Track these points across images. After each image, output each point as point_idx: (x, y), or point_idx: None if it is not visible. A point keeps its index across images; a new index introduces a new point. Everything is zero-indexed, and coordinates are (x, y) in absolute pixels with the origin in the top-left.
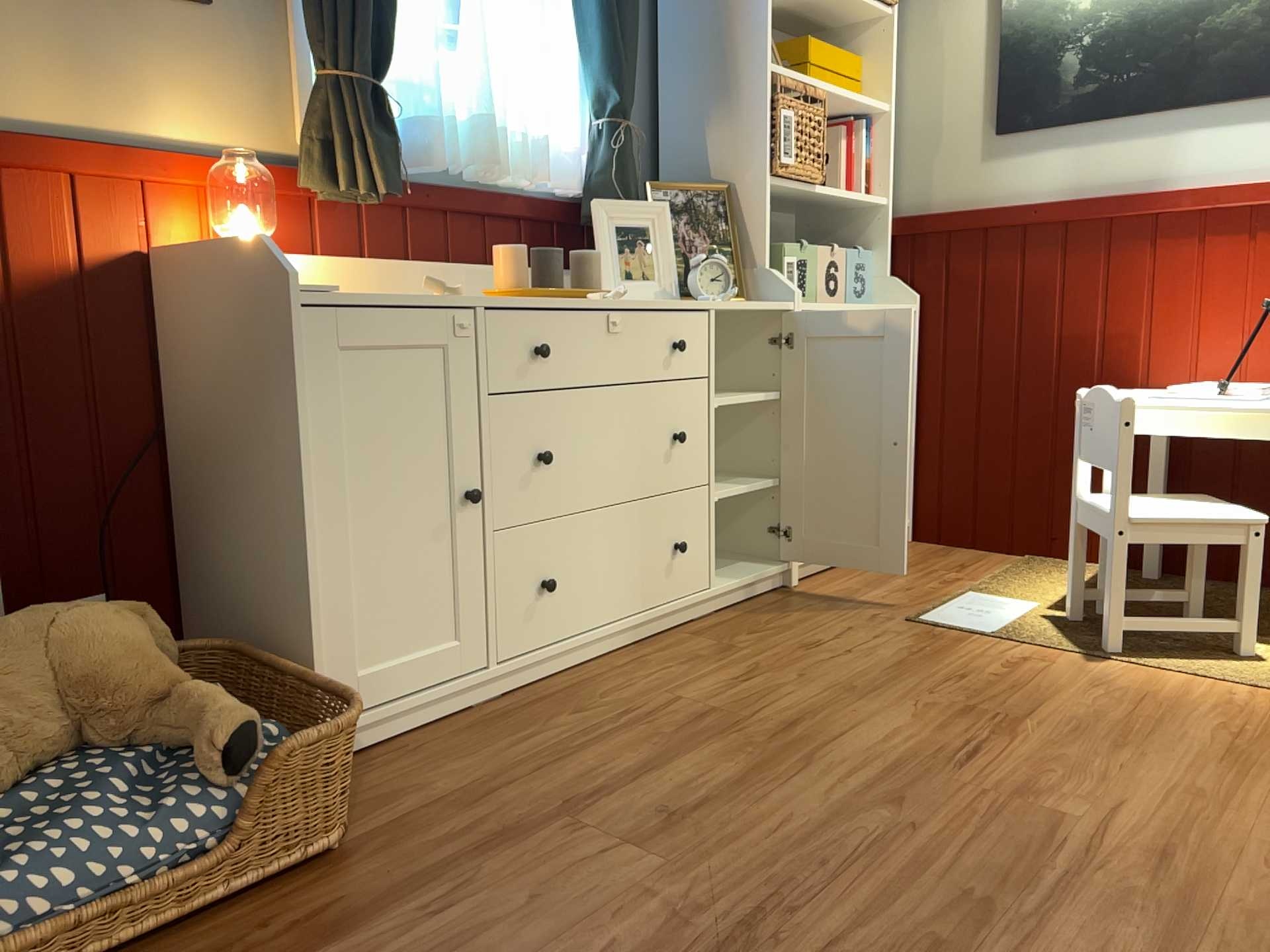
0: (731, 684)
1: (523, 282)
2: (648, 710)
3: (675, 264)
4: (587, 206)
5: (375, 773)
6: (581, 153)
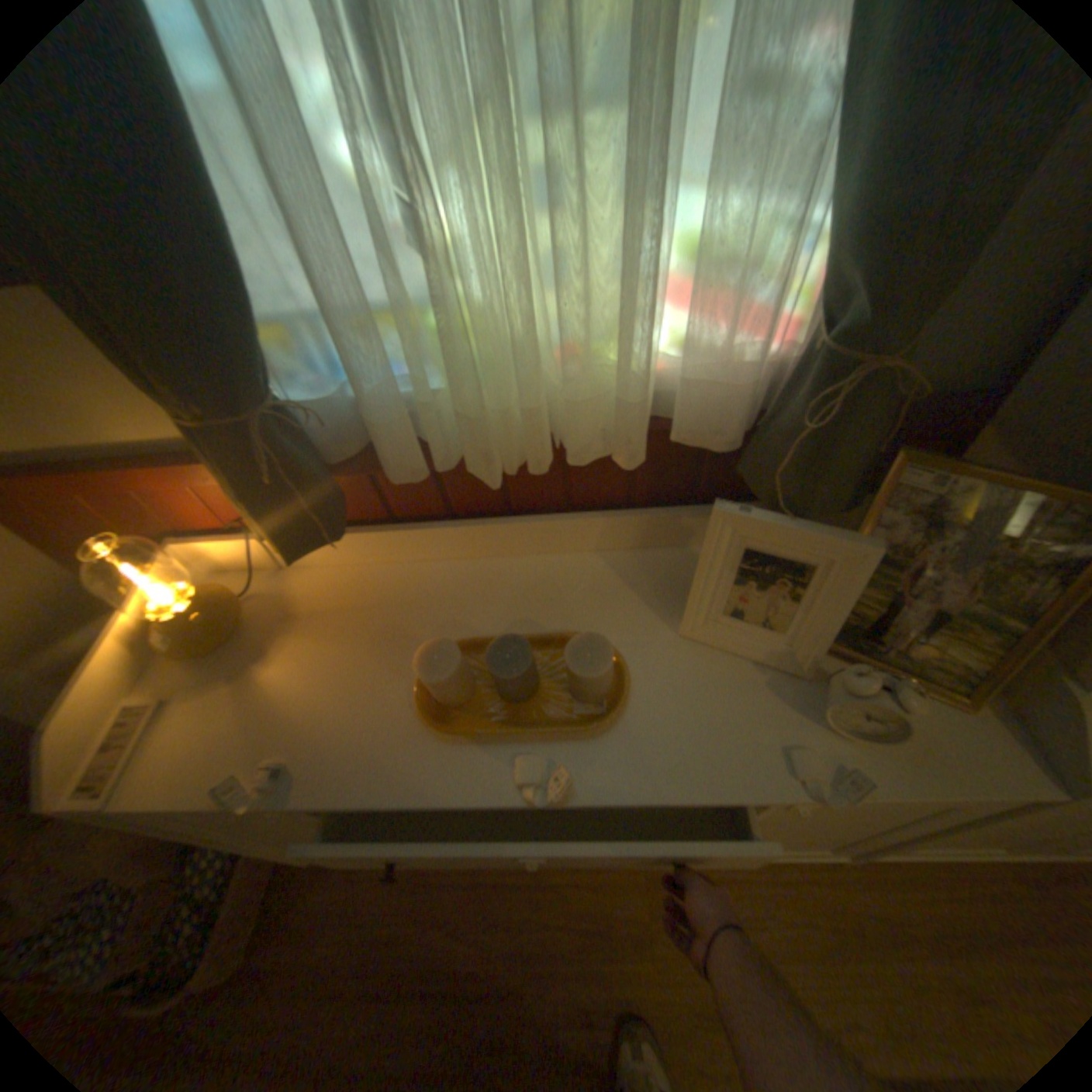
0: (575, 1017)
1: (455, 696)
2: (486, 990)
3: (833, 641)
4: (751, 462)
5: (319, 892)
6: (807, 337)
